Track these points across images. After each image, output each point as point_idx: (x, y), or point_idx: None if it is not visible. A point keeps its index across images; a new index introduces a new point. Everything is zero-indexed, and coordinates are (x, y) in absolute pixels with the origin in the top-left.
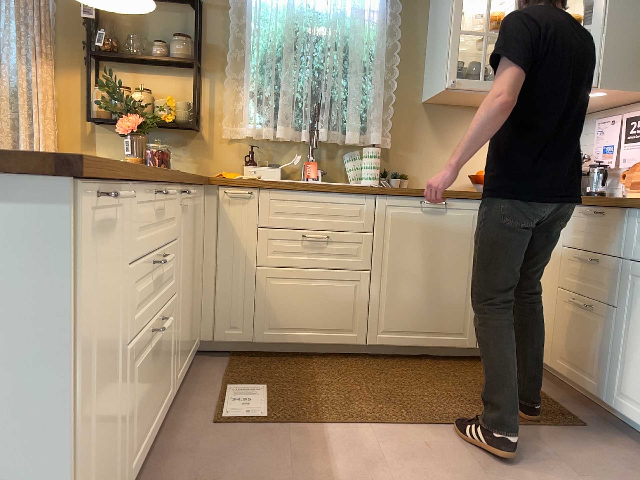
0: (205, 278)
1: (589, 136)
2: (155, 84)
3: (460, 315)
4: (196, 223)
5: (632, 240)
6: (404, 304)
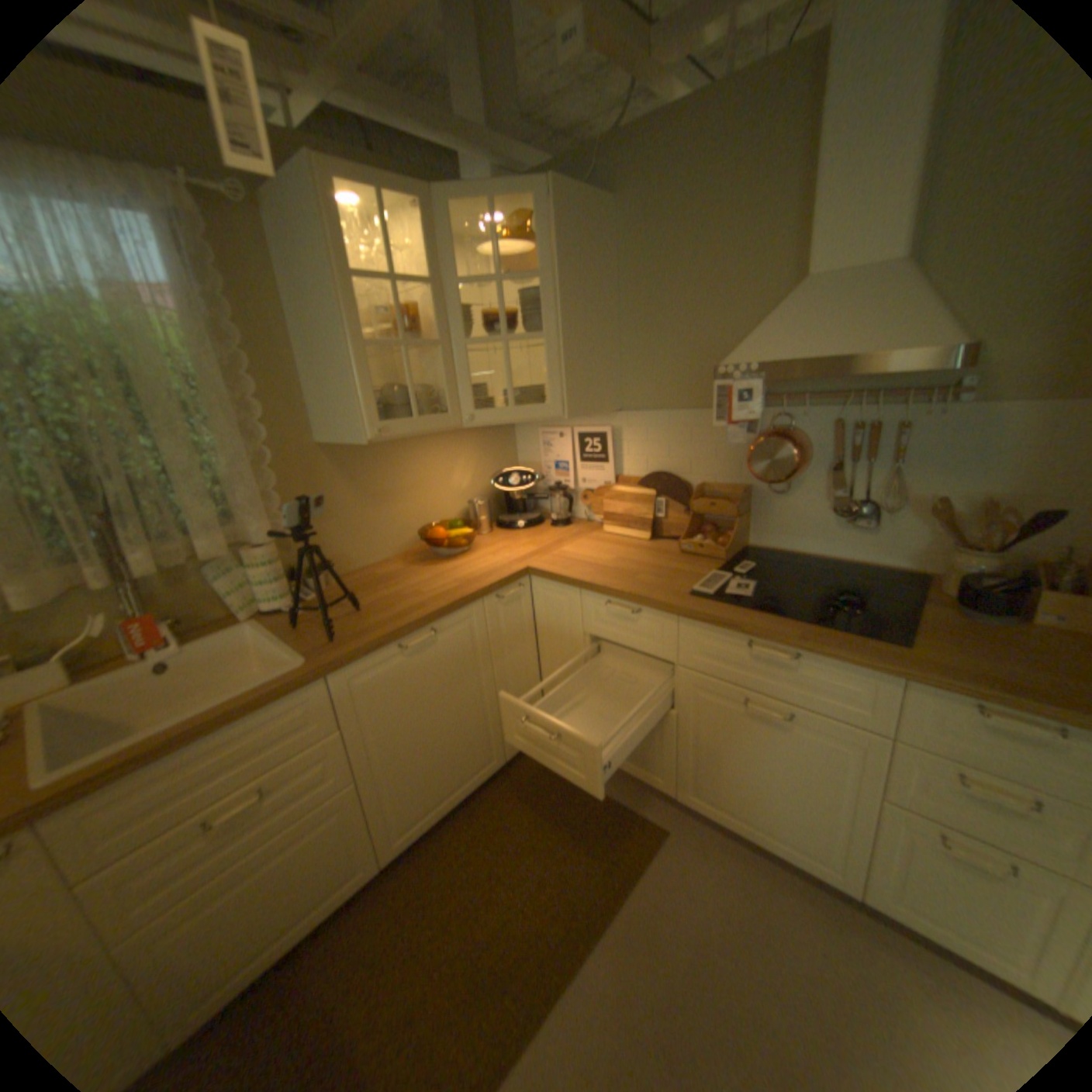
0: None
1: (527, 442)
2: None
3: (483, 745)
4: None
5: (688, 648)
6: (415, 785)
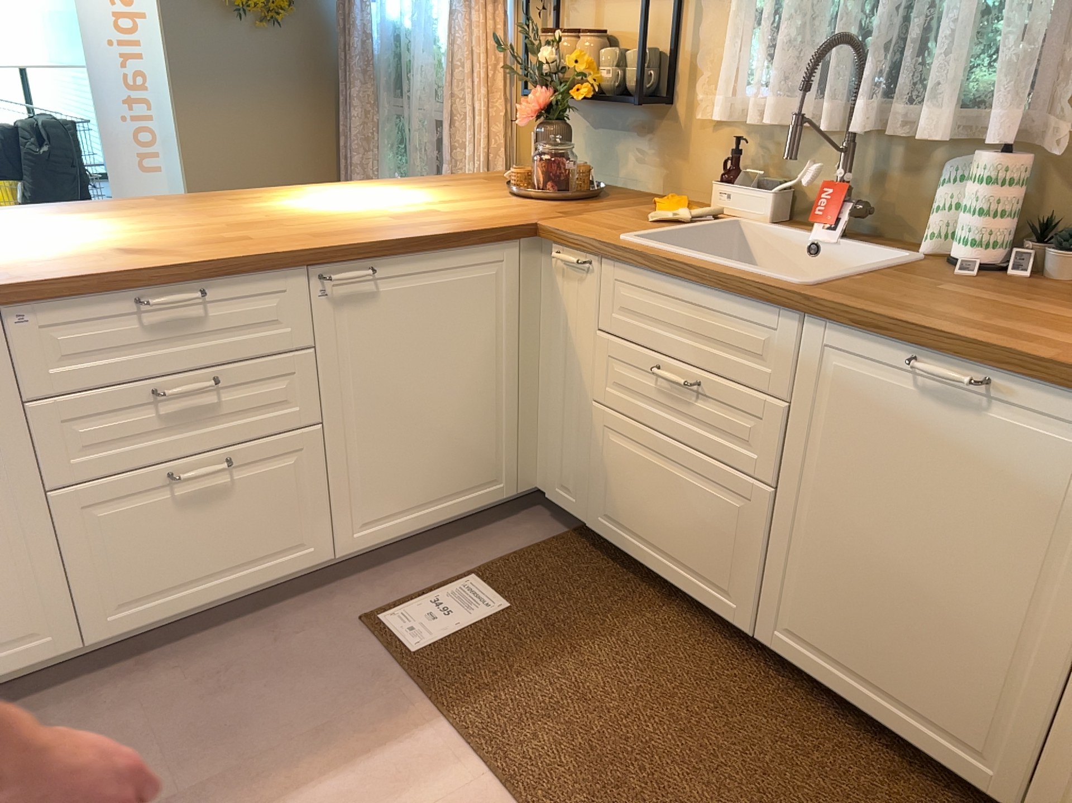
0: (540, 392)
1: None
2: (617, 16)
3: (980, 706)
4: (467, 308)
5: None
6: (836, 597)
